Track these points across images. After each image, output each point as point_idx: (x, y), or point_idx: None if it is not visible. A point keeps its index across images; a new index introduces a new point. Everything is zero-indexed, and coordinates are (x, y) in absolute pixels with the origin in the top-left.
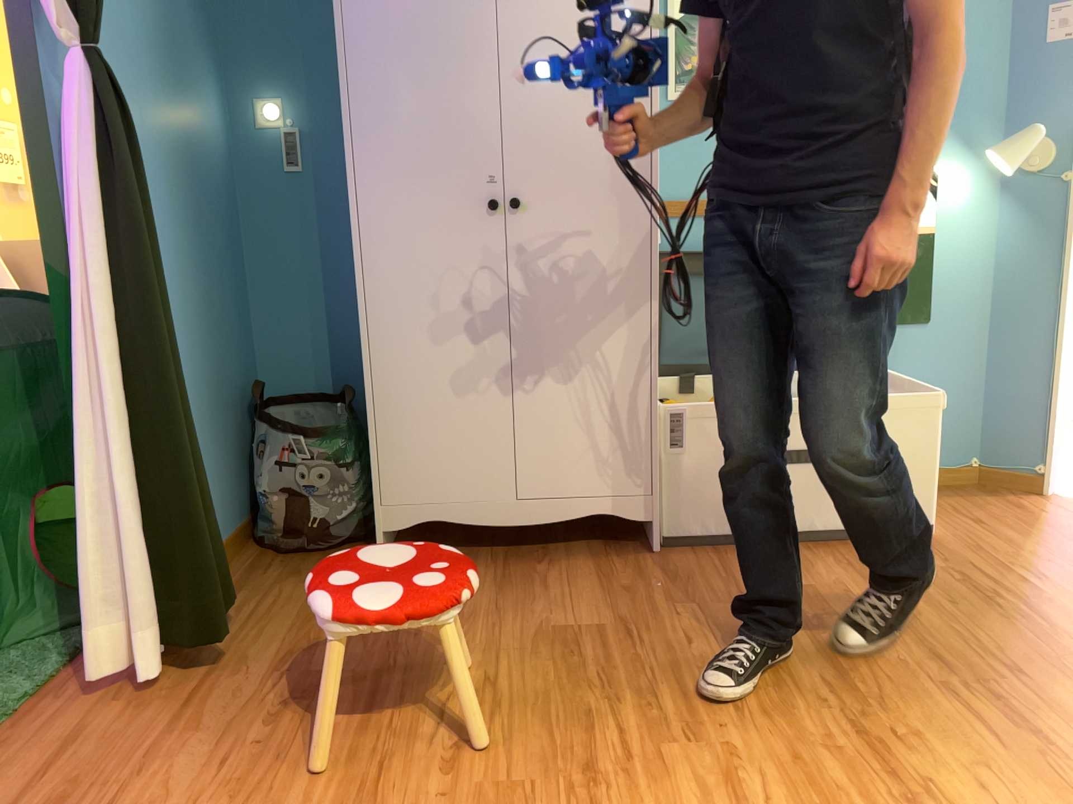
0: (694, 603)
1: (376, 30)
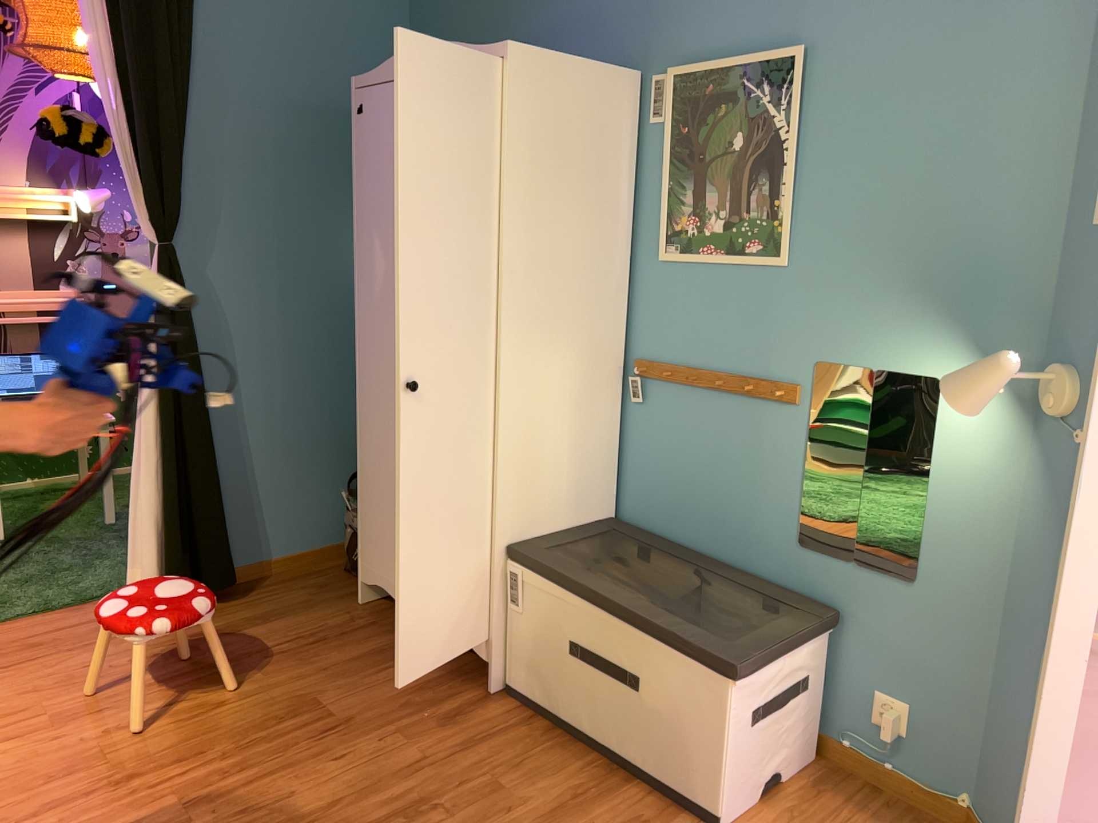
0: (415, 742)
1: (369, 209)
